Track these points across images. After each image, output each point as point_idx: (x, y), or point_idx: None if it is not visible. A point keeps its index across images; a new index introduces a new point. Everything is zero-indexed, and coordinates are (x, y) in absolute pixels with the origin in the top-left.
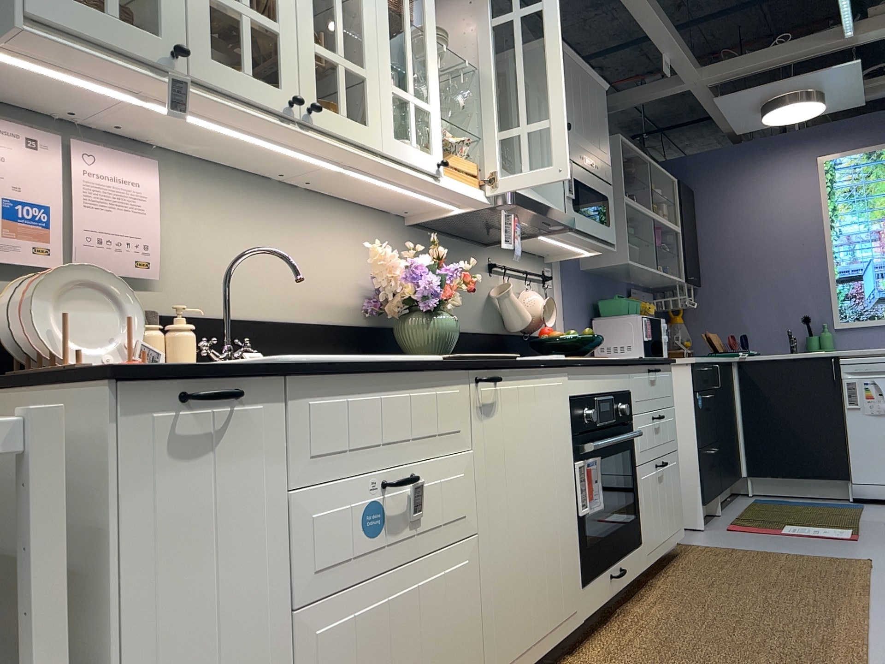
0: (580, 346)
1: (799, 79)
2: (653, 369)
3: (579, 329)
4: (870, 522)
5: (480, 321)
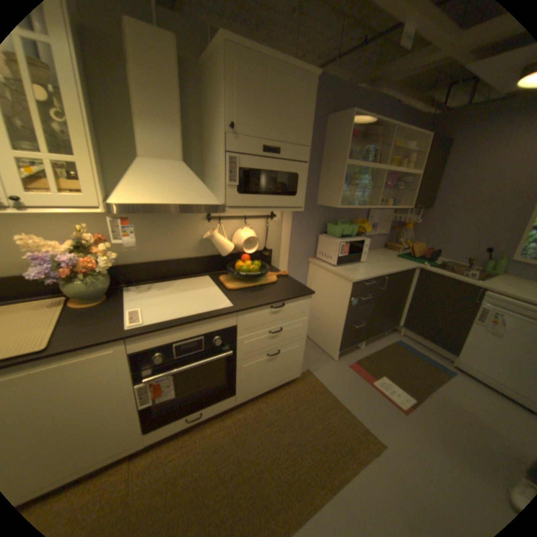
0: (248, 274)
1: None
2: (276, 305)
3: (304, 240)
4: (440, 398)
5: (193, 250)
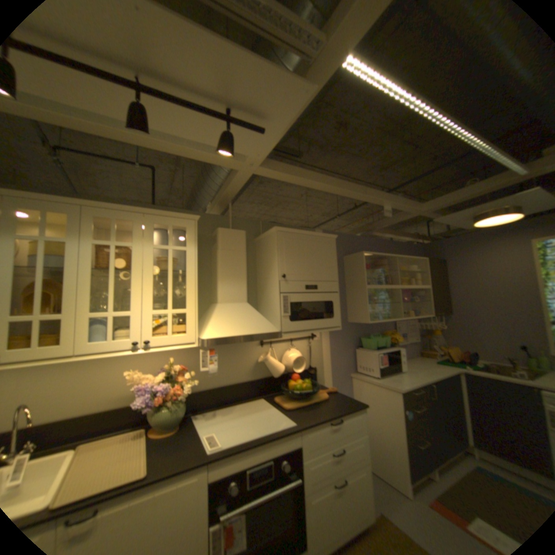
0: (302, 394)
1: (491, 203)
2: (336, 423)
3: (343, 357)
4: None
5: (249, 375)
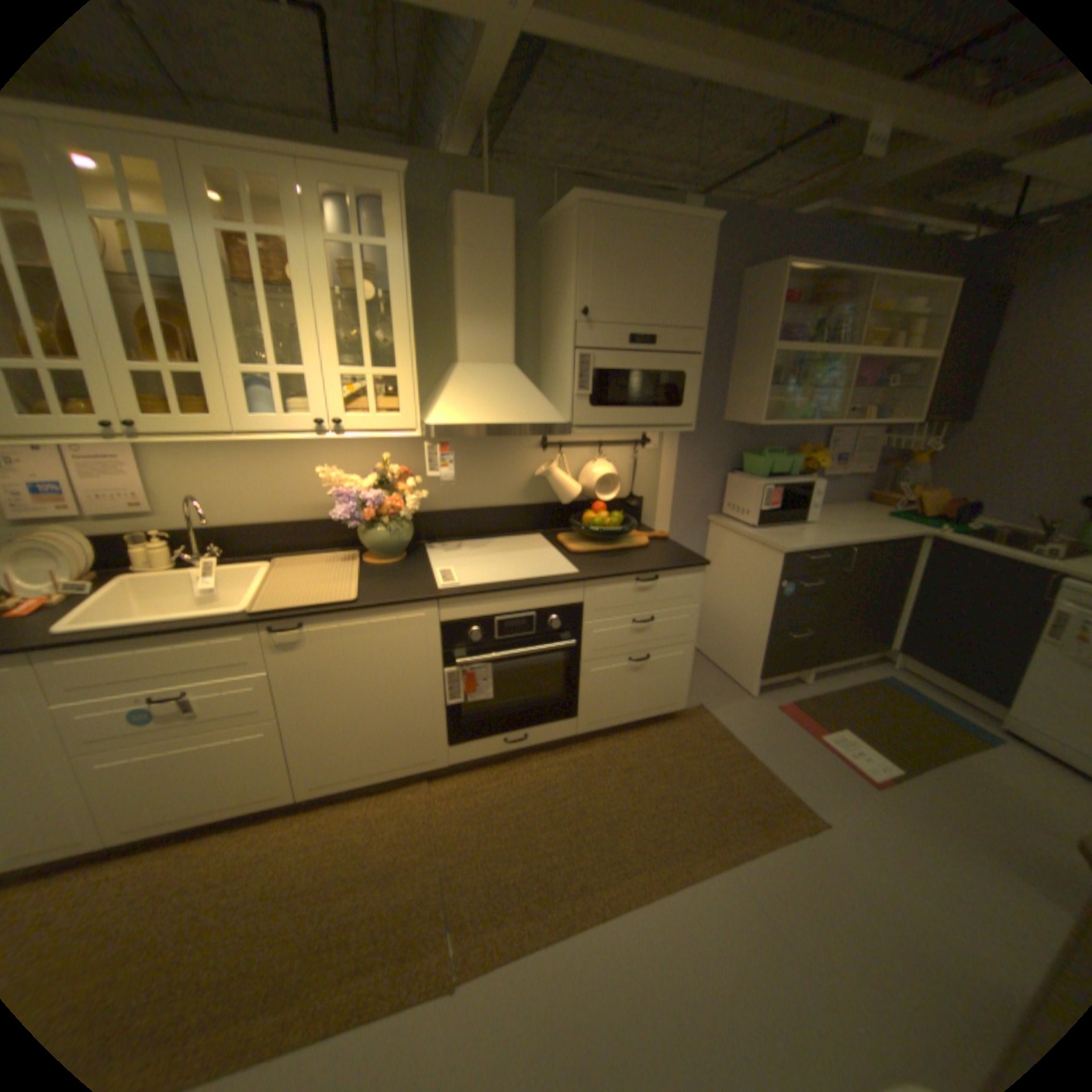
0: (601, 532)
1: None
2: (644, 578)
3: (699, 484)
4: (956, 775)
5: (519, 495)
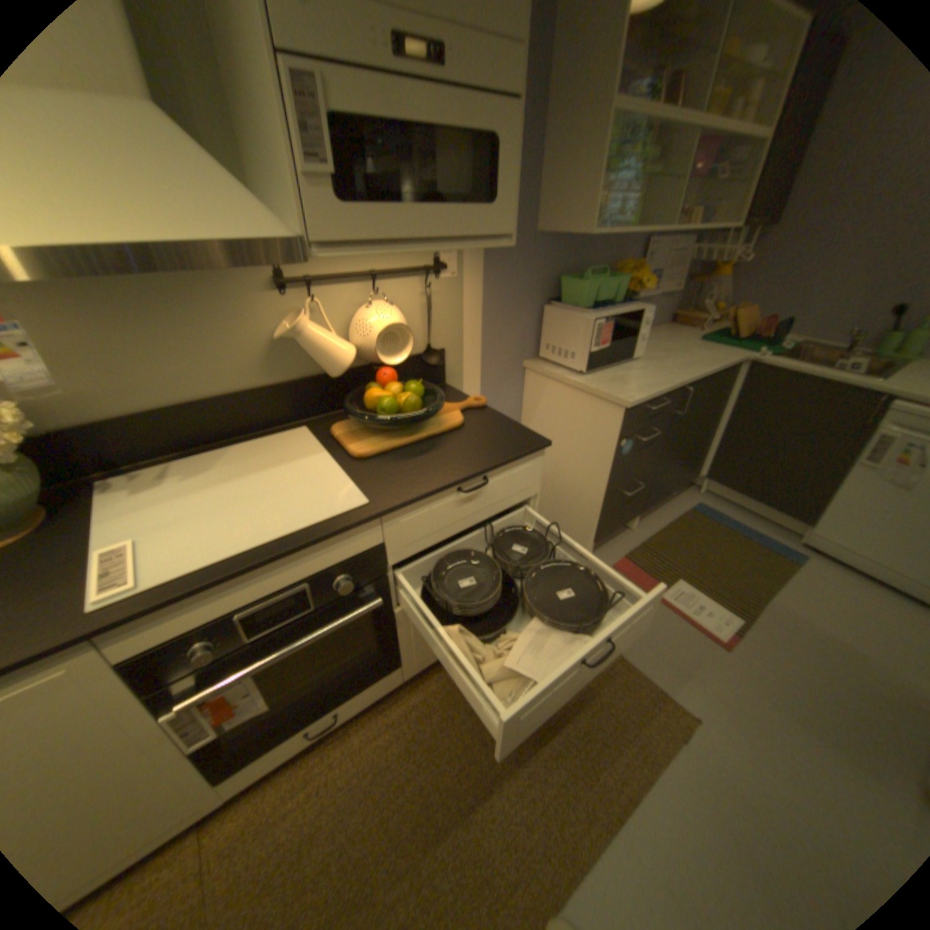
0: (396, 416)
1: None
2: (469, 483)
3: (513, 321)
4: (784, 609)
5: (257, 369)
